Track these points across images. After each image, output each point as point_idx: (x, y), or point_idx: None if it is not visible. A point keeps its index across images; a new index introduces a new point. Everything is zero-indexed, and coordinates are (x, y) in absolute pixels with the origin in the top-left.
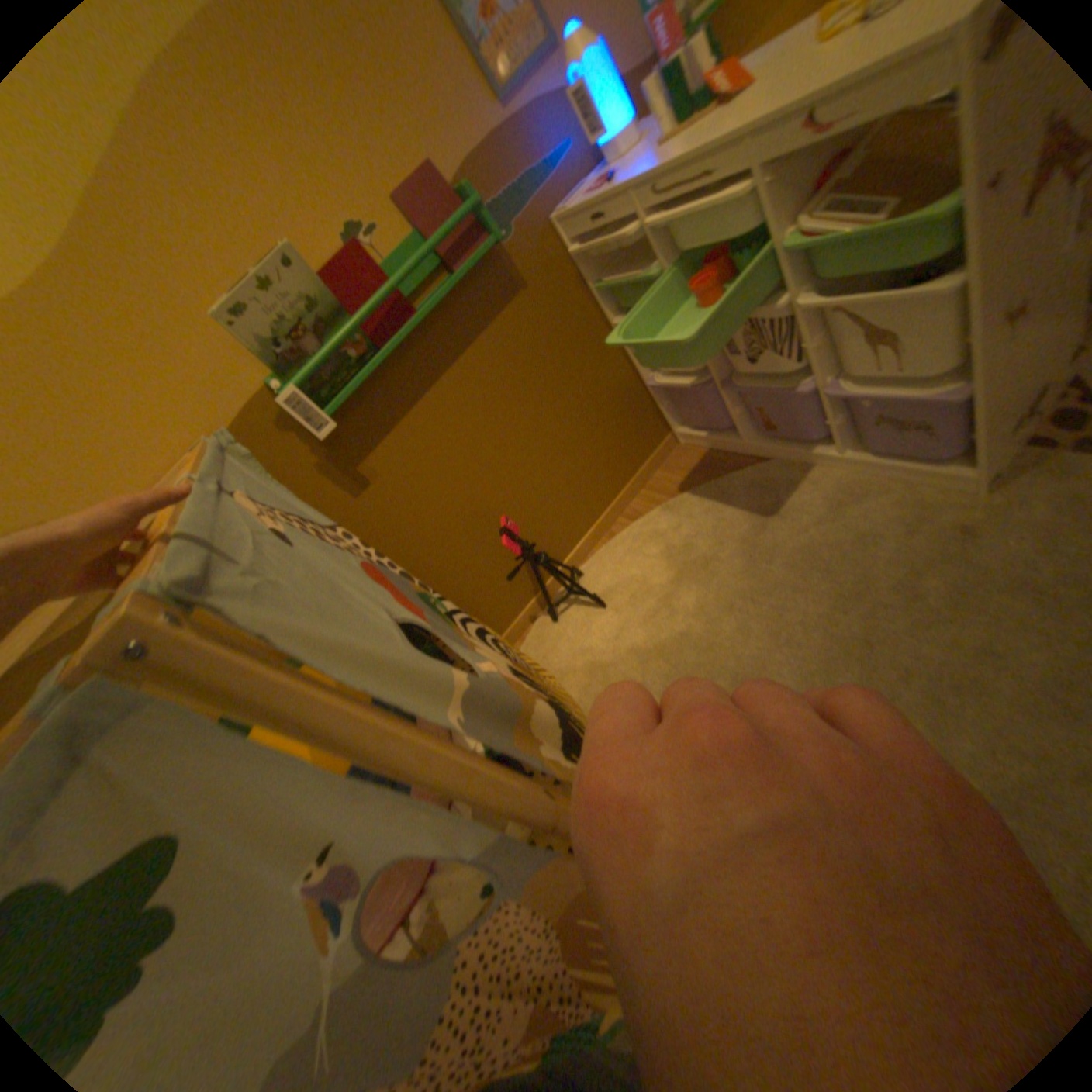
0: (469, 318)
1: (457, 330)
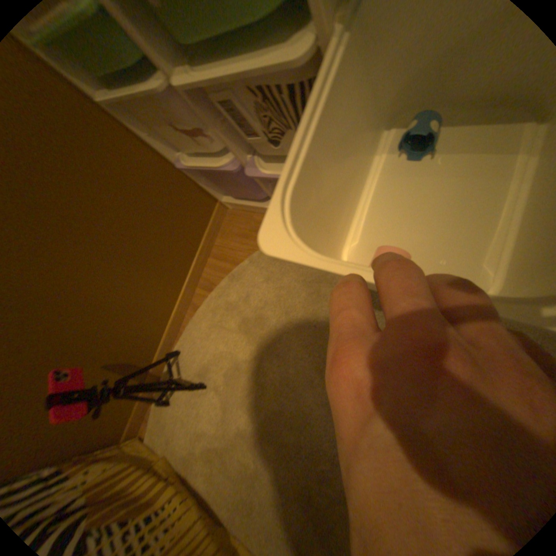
0: None
1: None
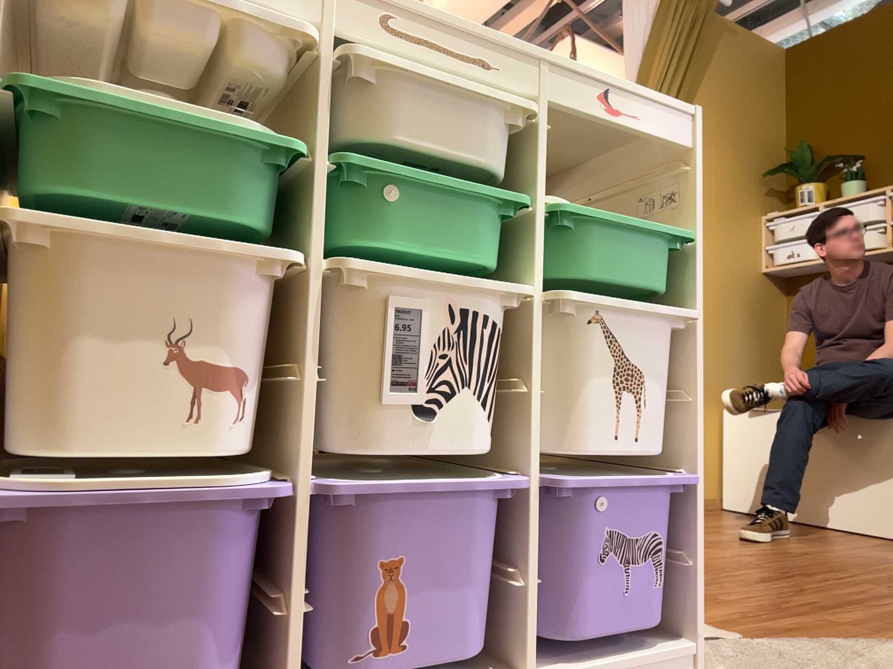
0: None
1: None
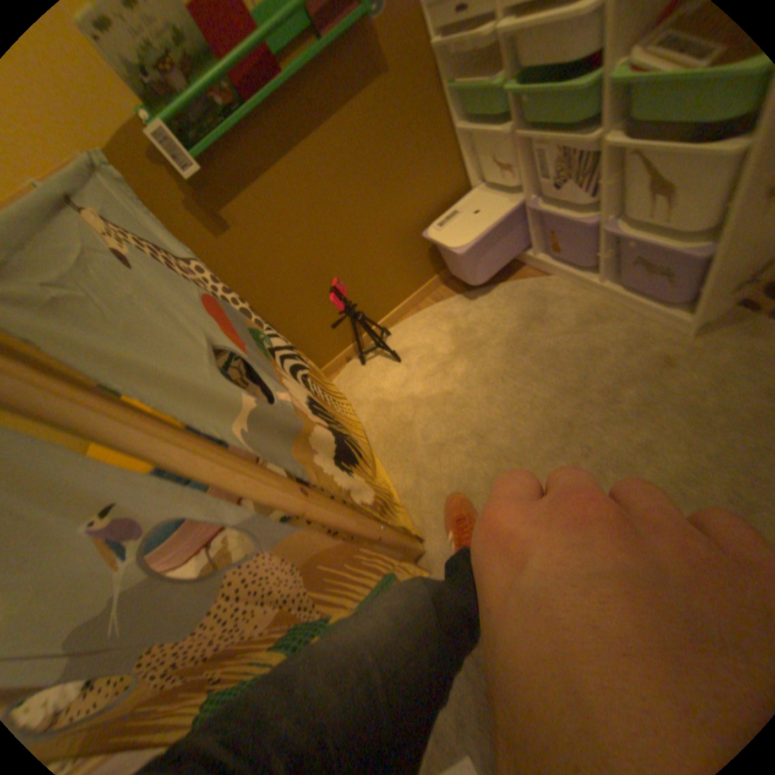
0: (329, 91)
1: (317, 100)
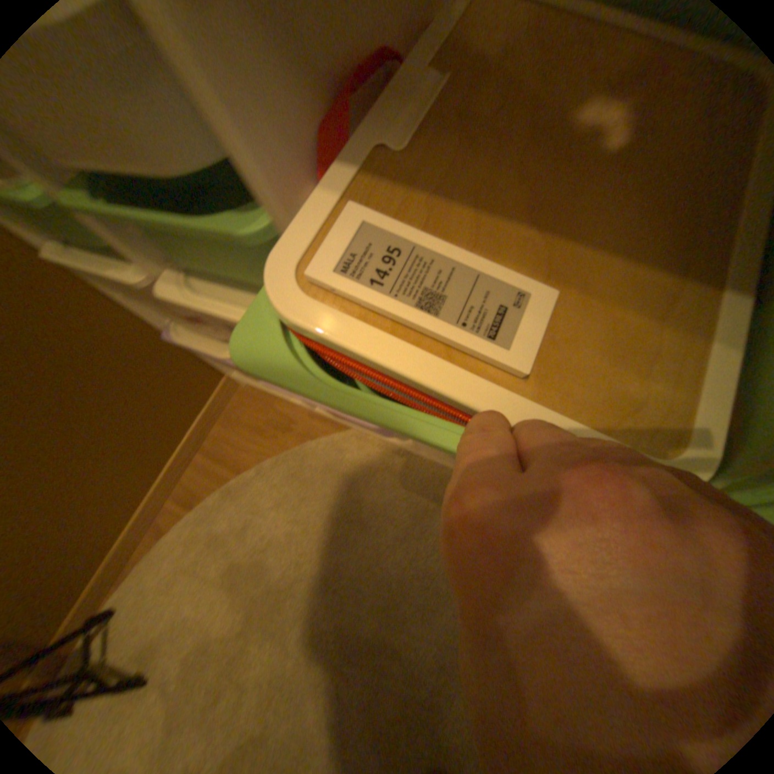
0: None
1: None
